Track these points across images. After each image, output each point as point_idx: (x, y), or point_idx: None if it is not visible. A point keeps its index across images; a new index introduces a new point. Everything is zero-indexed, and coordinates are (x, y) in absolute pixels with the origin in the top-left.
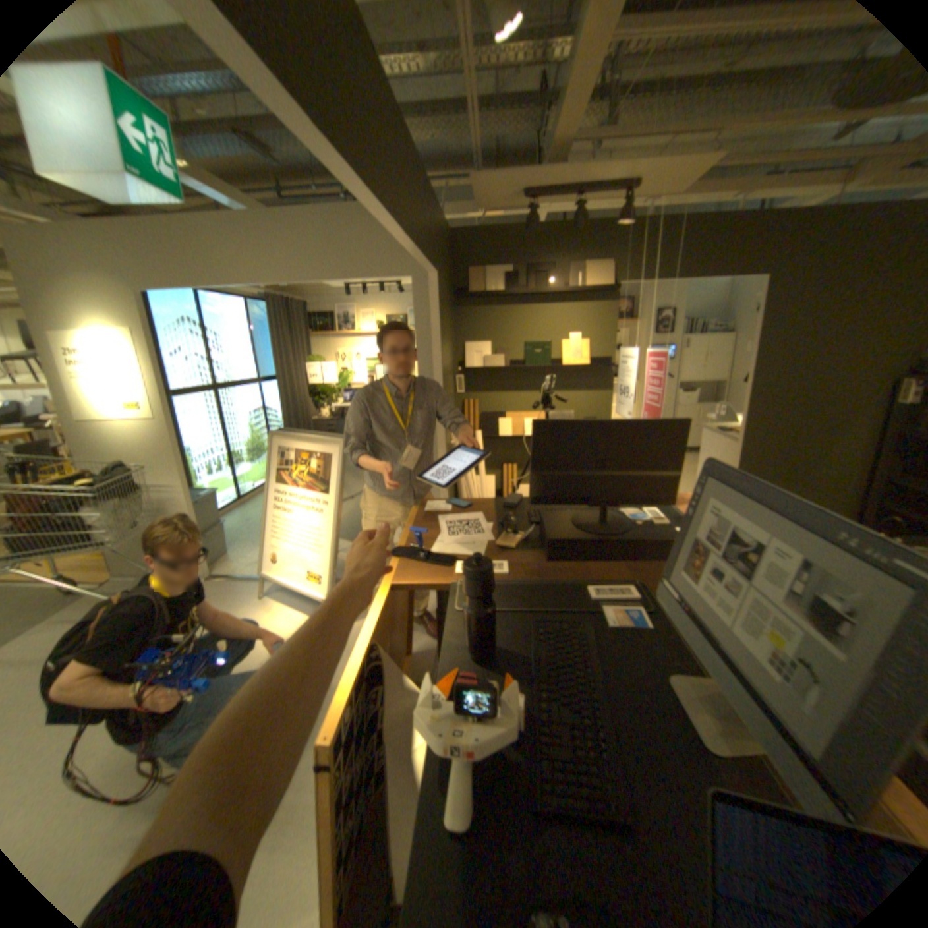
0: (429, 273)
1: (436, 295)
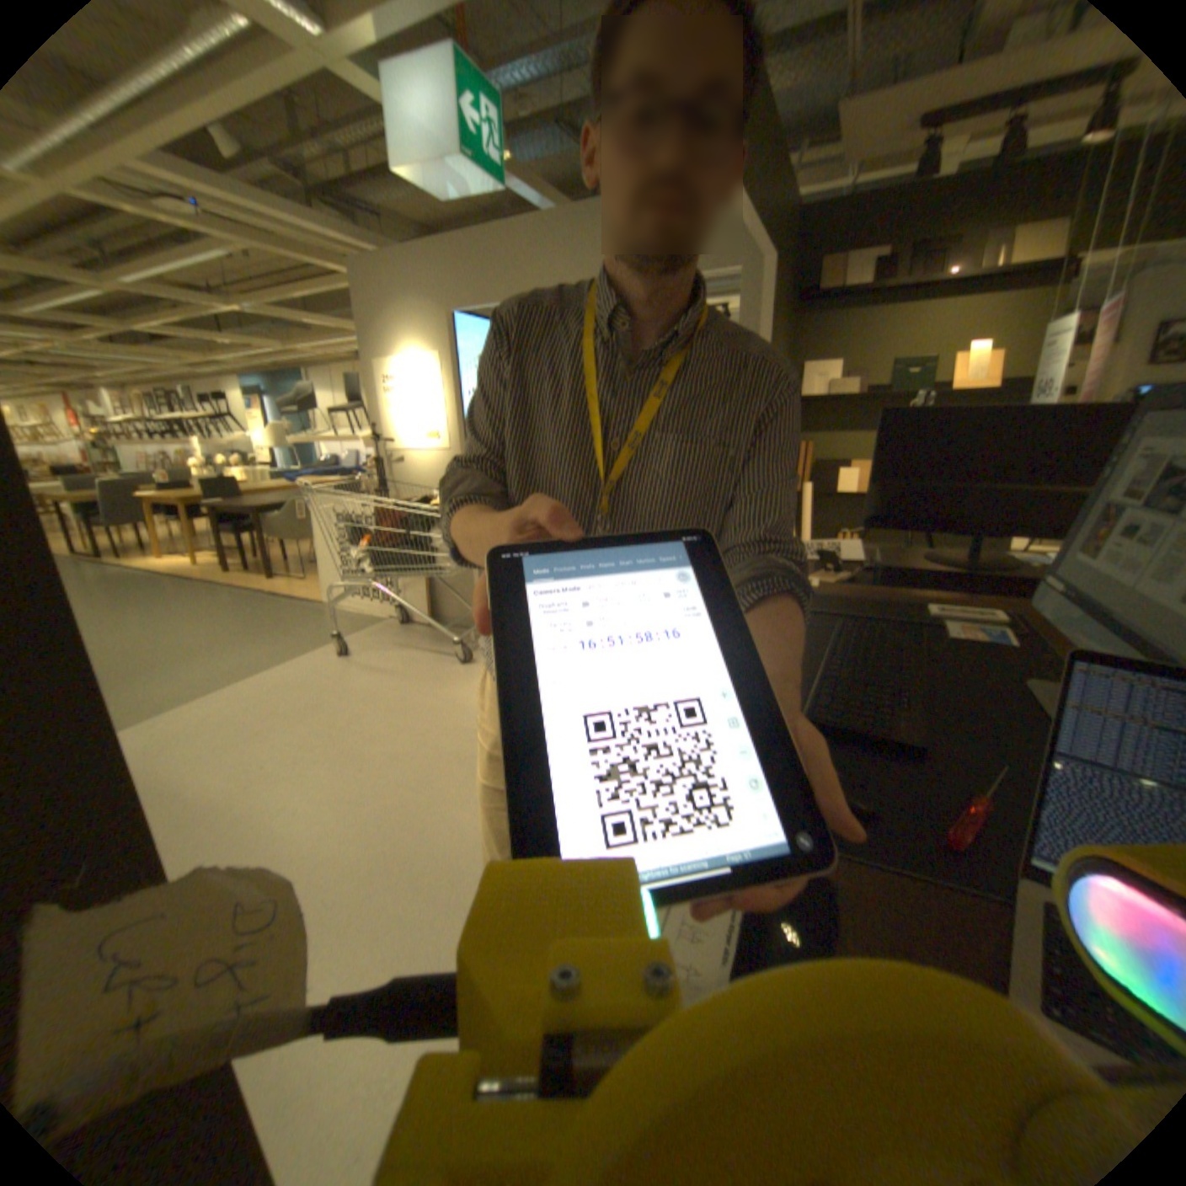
0: (768, 255)
1: (774, 284)
